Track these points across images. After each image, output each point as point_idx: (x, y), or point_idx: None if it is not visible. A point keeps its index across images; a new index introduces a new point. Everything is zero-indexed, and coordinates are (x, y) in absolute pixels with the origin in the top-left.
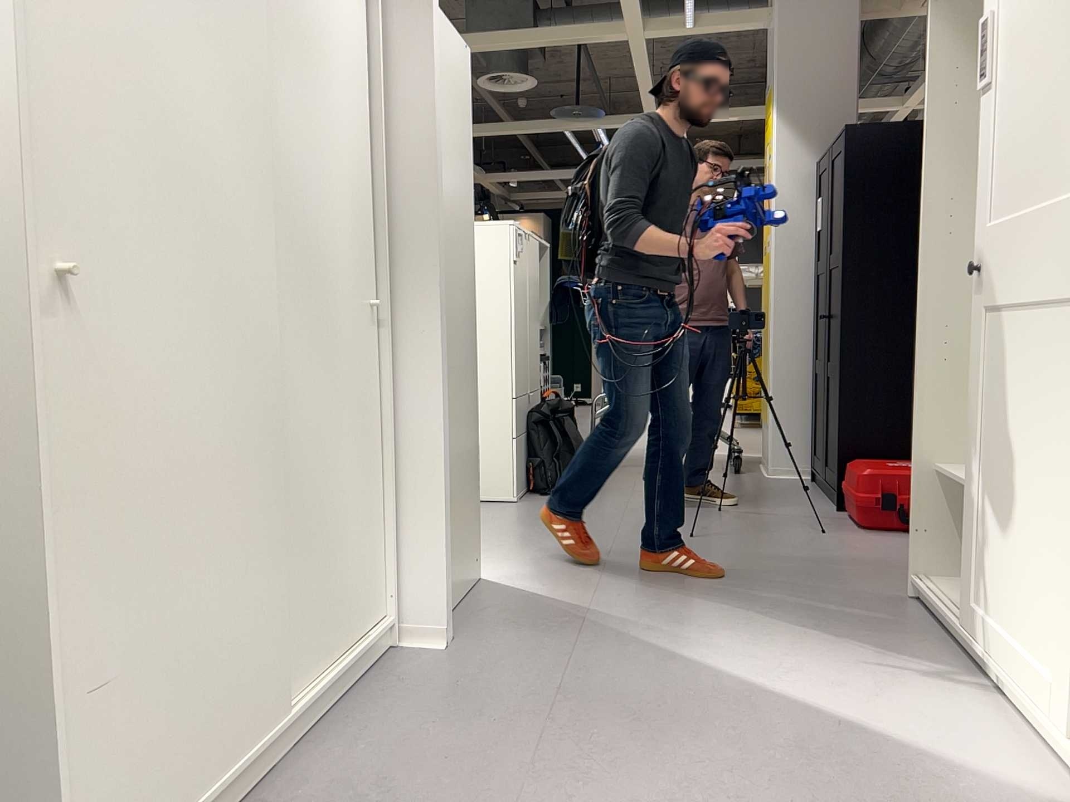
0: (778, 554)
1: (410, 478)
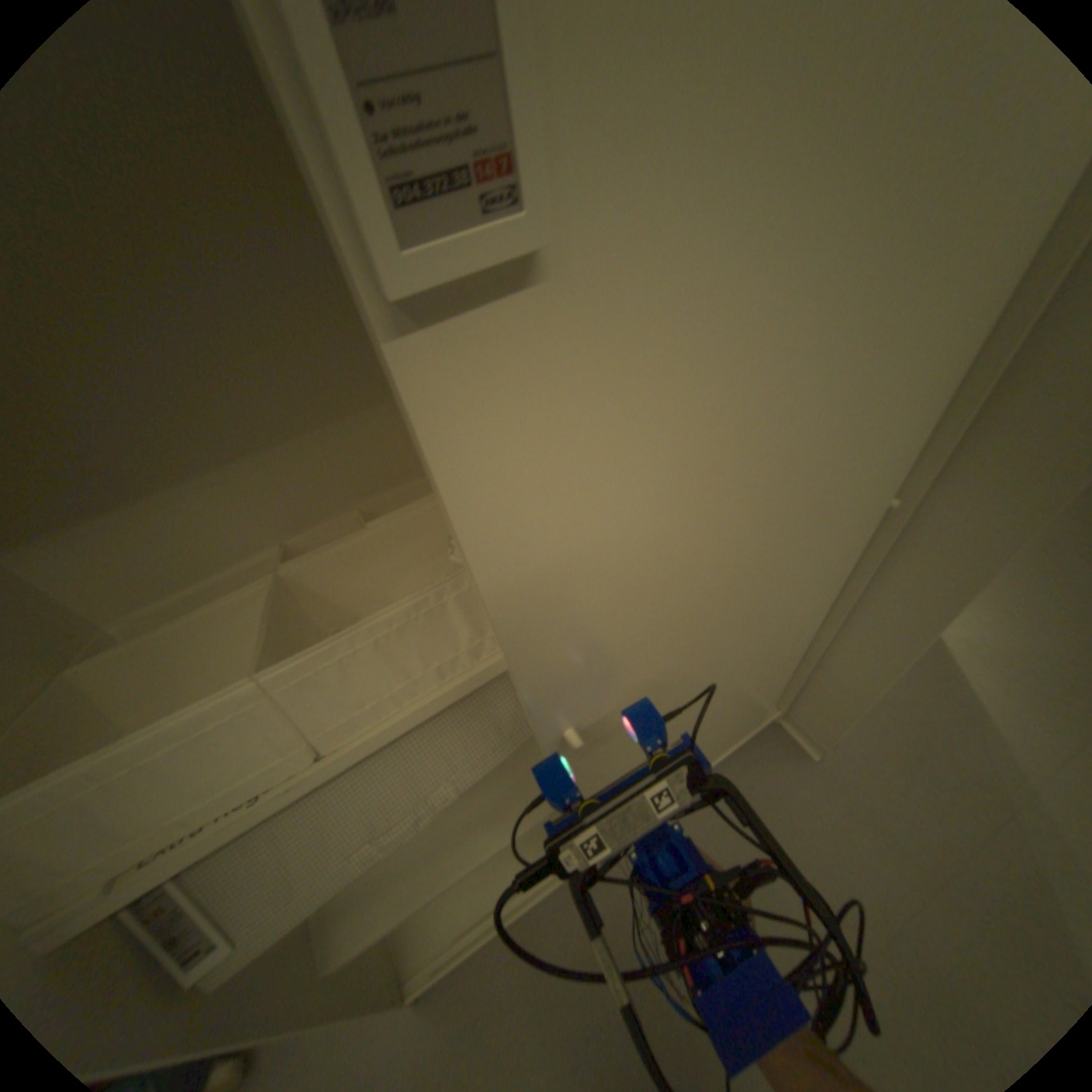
0: None
1: (848, 659)
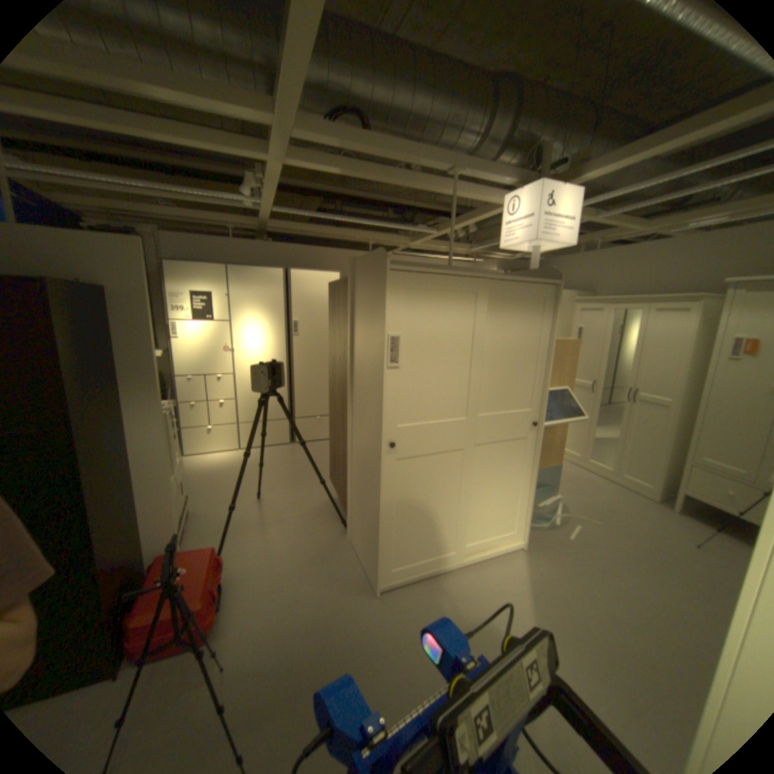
0: (313, 685)
1: None
